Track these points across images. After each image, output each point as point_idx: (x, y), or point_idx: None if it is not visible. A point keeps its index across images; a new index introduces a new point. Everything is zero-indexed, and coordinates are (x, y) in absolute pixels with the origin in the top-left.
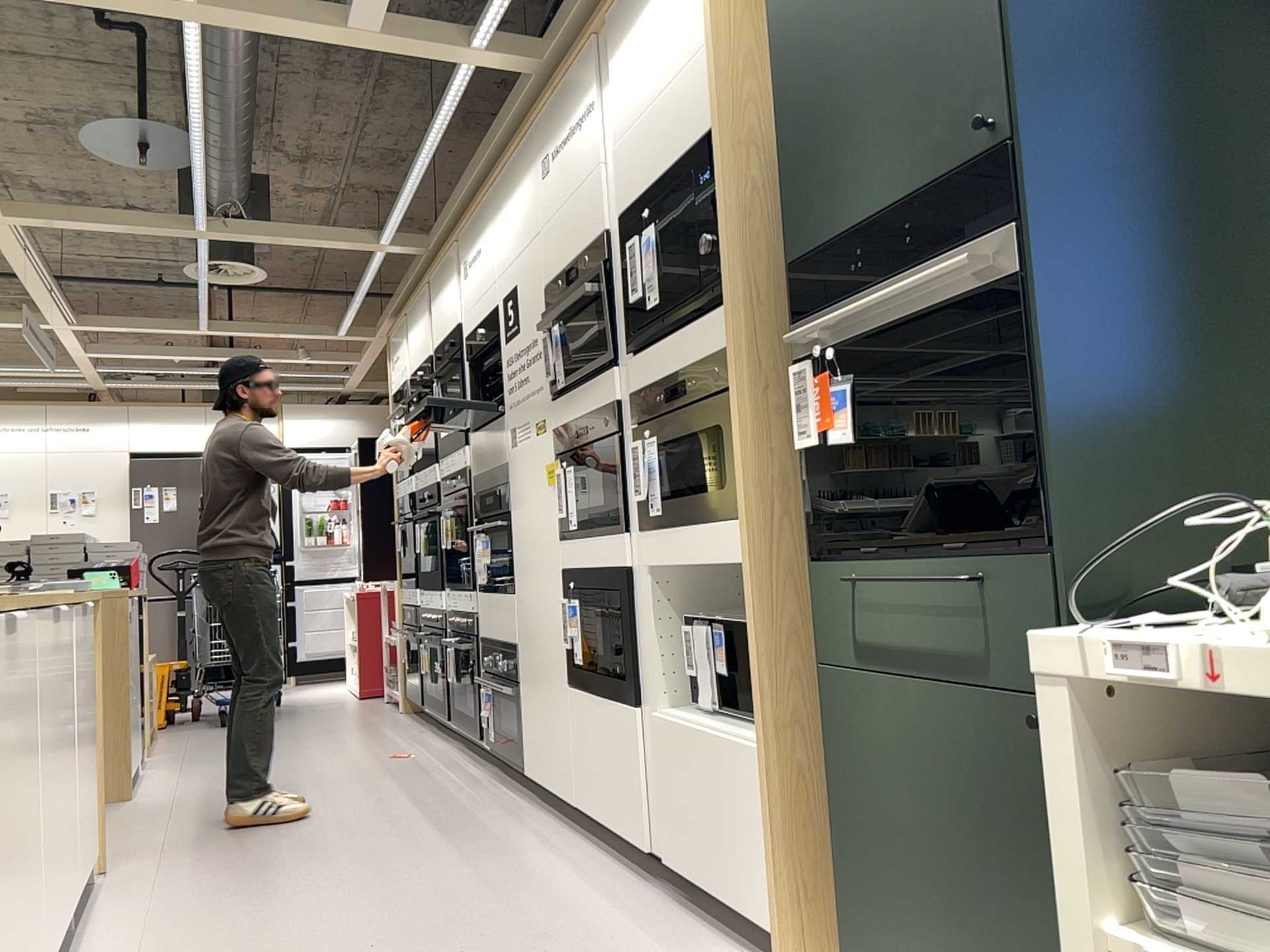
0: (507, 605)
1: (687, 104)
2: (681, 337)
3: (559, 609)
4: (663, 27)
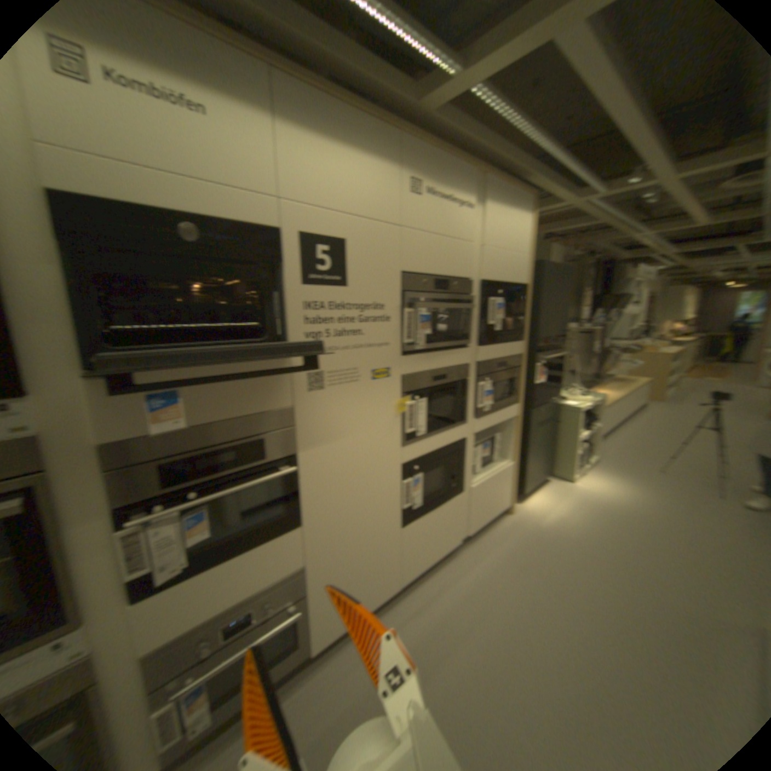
0: (279, 548)
1: (521, 266)
2: (507, 346)
3: (396, 491)
4: (516, 225)
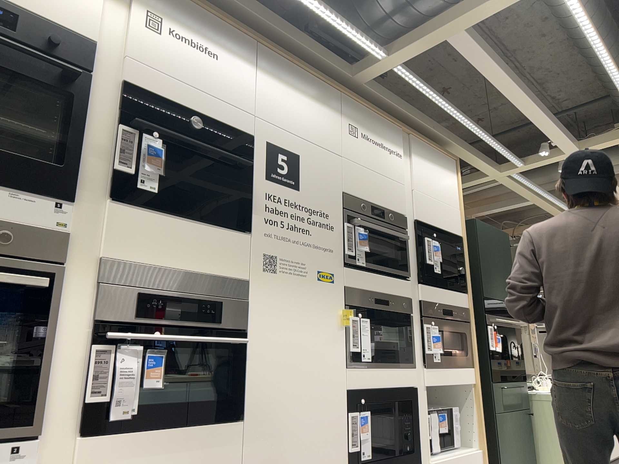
0: (217, 437)
1: (451, 217)
2: (448, 292)
3: (340, 422)
4: (440, 180)
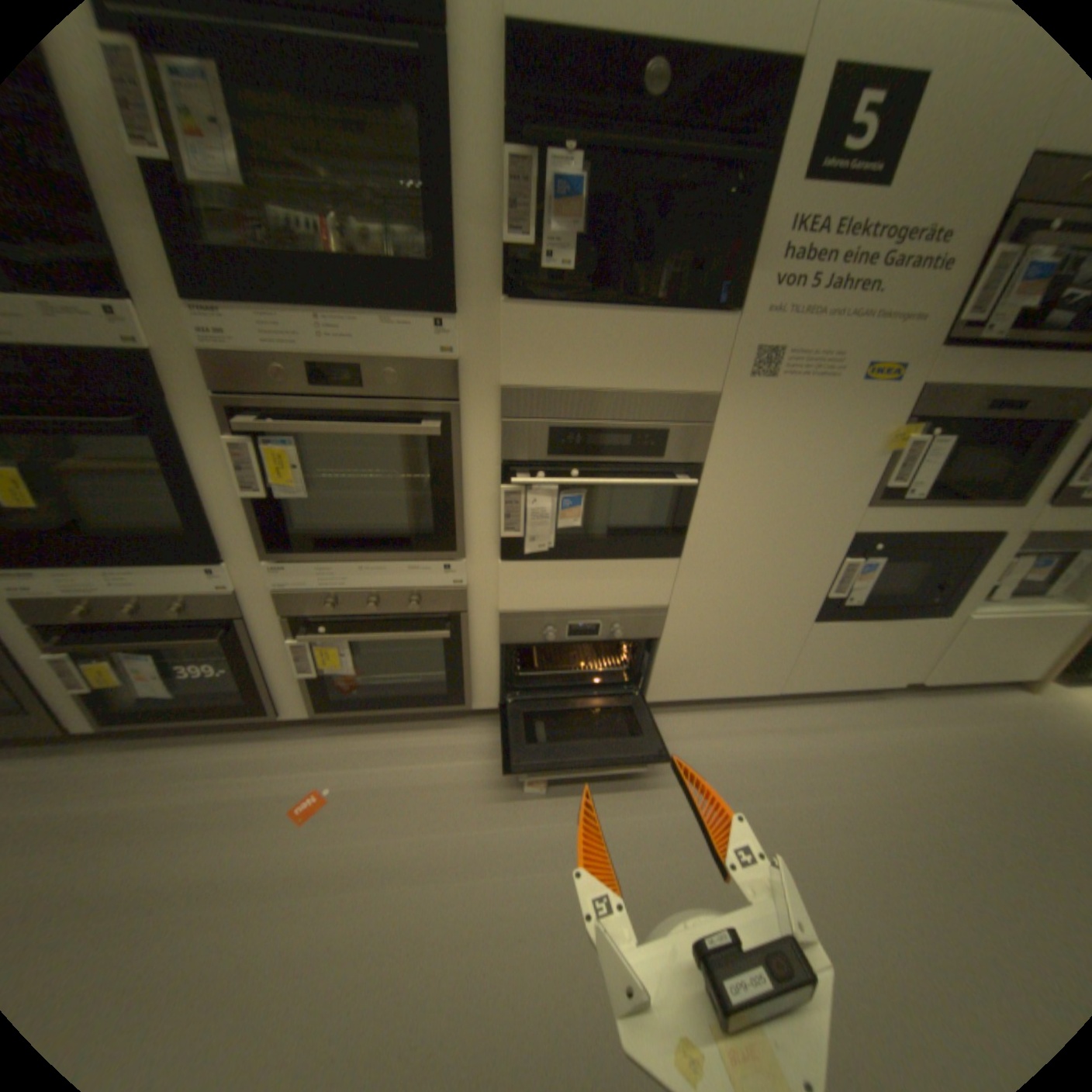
0: (643, 570)
1: None
2: None
3: (826, 567)
4: None
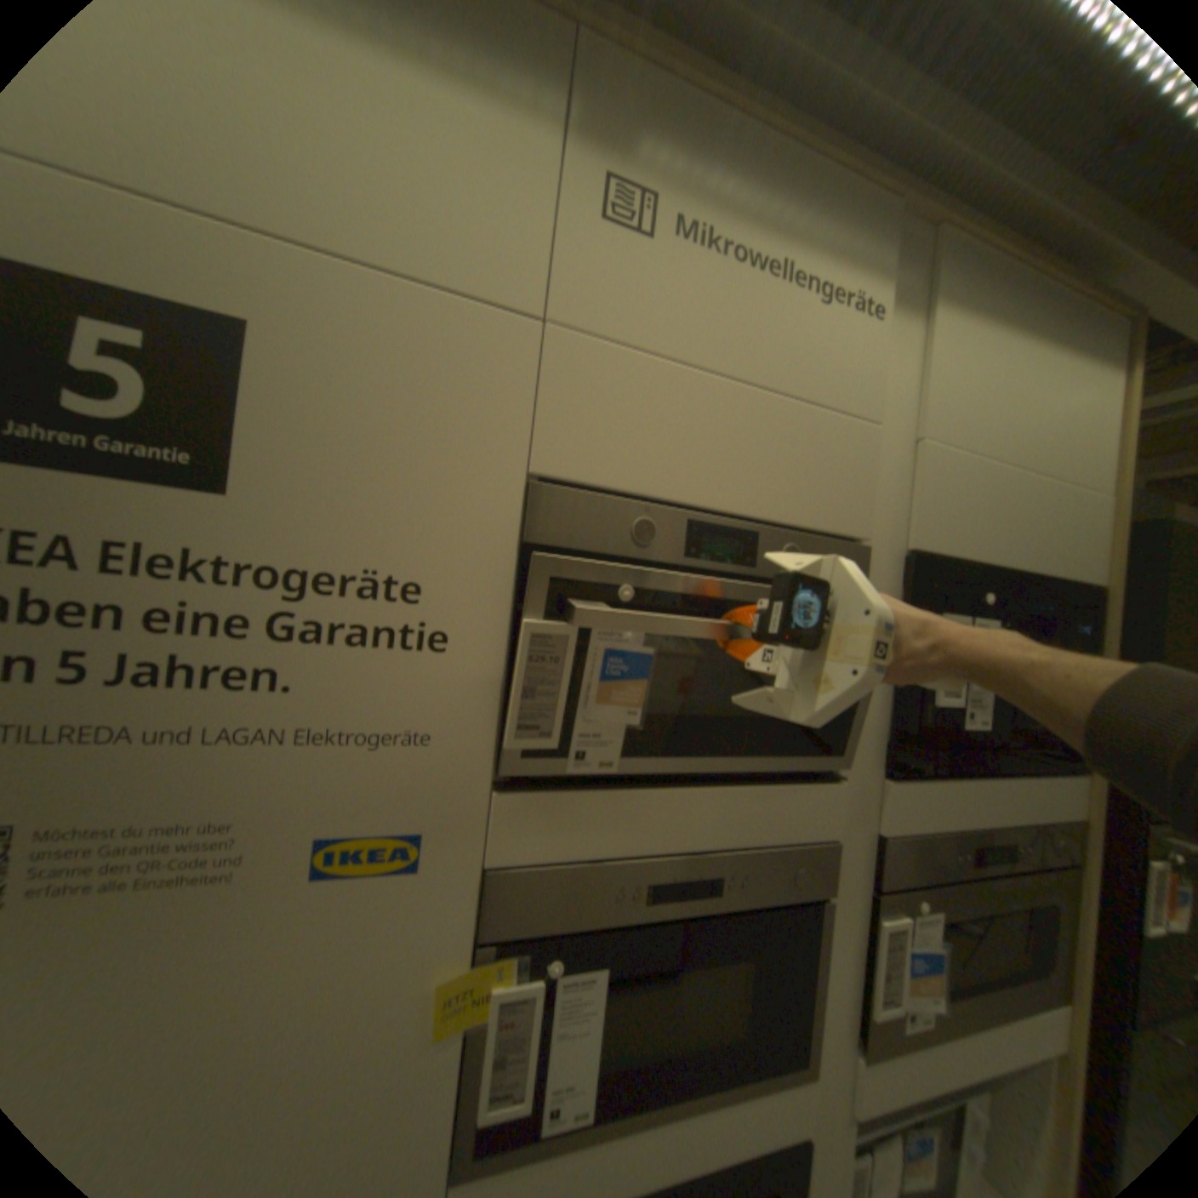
0: None
1: (1075, 525)
2: (1012, 790)
3: None
4: (1056, 396)
